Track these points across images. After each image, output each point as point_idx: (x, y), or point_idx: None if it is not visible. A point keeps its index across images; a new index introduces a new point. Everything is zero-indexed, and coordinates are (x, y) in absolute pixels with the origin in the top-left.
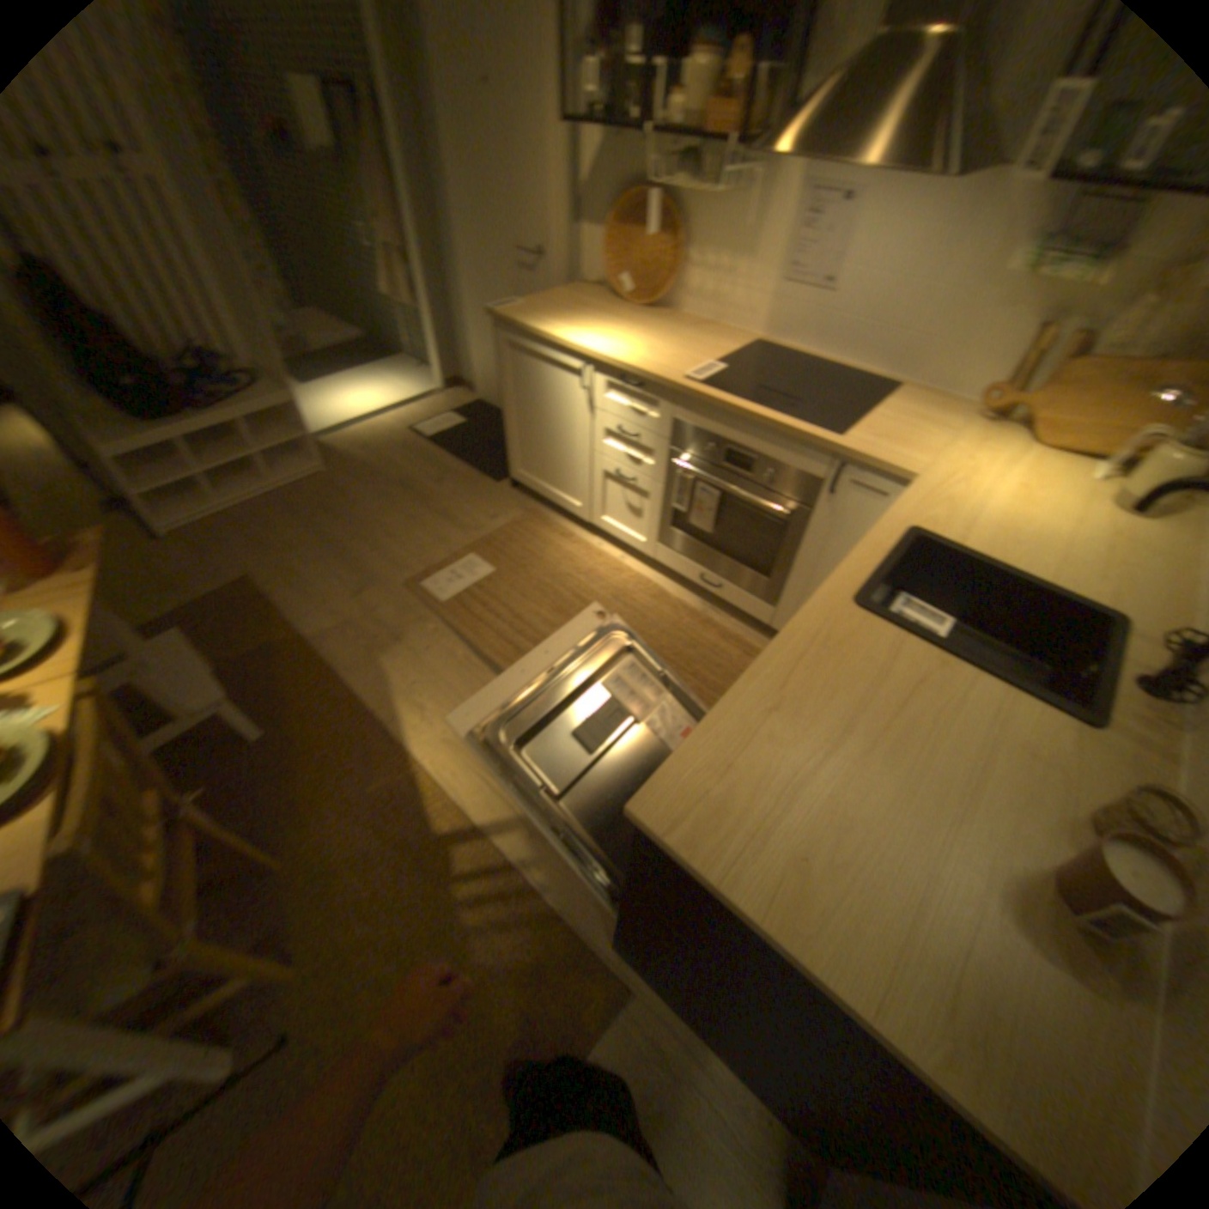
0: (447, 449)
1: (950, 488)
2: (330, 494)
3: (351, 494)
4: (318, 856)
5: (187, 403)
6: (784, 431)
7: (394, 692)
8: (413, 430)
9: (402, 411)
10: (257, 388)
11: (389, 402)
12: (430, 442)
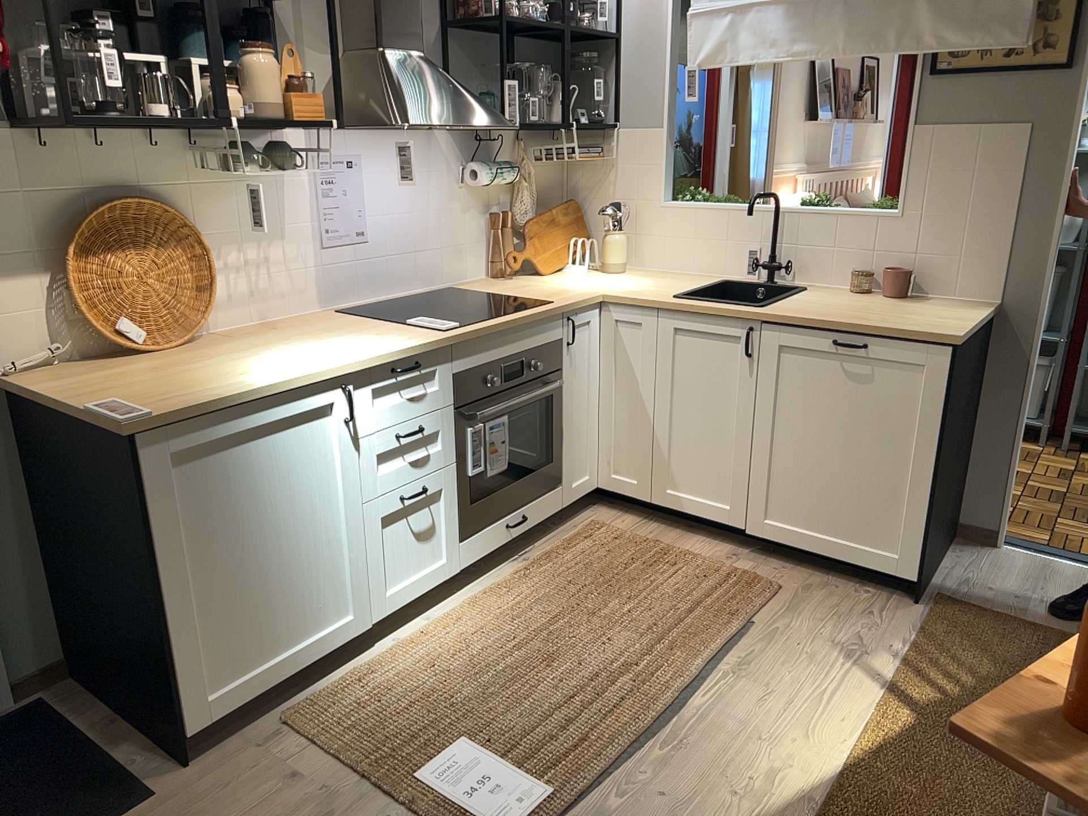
0: None
1: (616, 289)
2: None
3: None
4: (1020, 811)
5: None
6: (540, 315)
7: (759, 811)
8: None
9: None
10: None
11: None
12: None
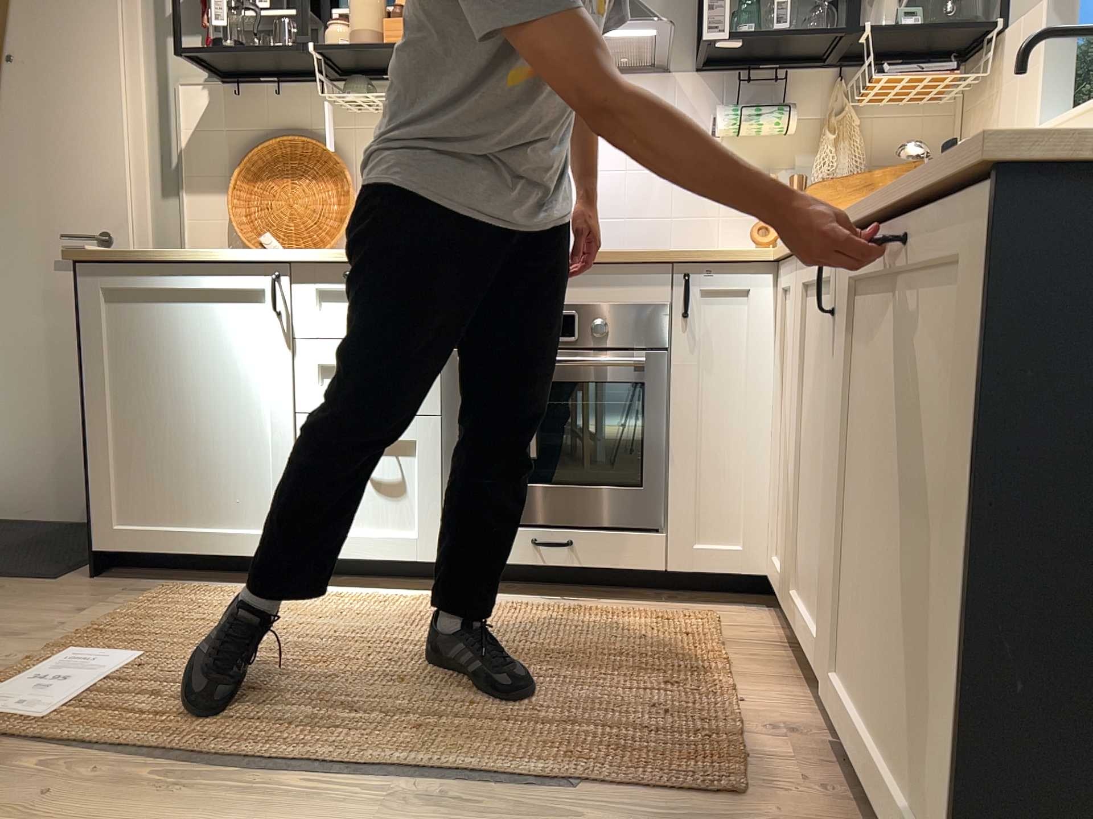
0: None
1: None
2: None
3: None
4: None
5: None
6: (610, 257)
7: None
8: None
9: None
10: None
11: None
12: None
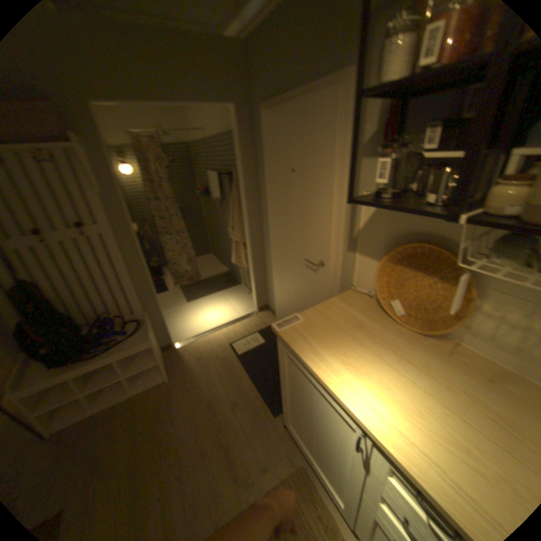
0: (249, 369)
1: None
2: (164, 406)
3: (175, 410)
4: None
5: (93, 348)
6: None
7: None
8: (233, 346)
9: (232, 327)
10: (136, 337)
11: (227, 319)
12: (240, 360)
